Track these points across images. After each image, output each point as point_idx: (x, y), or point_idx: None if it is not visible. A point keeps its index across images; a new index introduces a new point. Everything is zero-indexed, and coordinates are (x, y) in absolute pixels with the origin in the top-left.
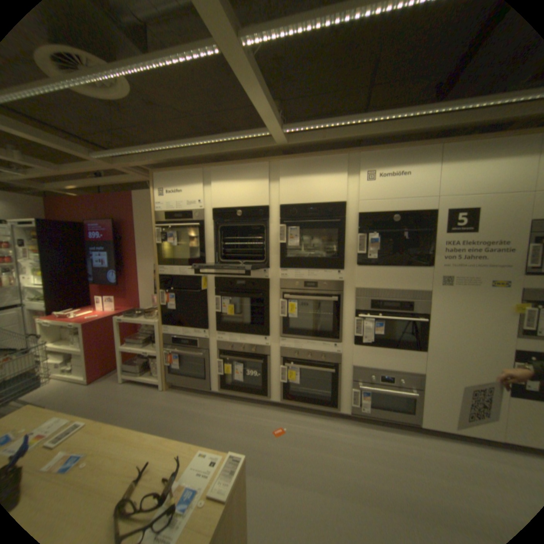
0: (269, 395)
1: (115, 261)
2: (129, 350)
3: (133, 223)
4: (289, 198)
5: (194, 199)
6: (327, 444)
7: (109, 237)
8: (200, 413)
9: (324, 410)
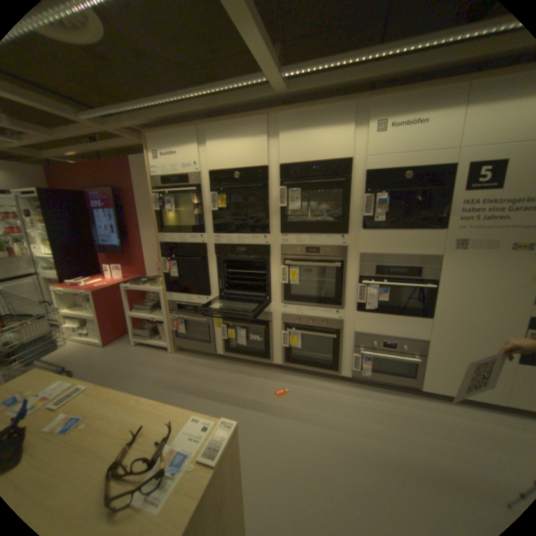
0: (271, 358)
1: (118, 230)
2: (138, 315)
3: (132, 190)
4: (289, 156)
5: (189, 161)
6: (327, 404)
7: (110, 205)
8: (206, 373)
9: (325, 372)
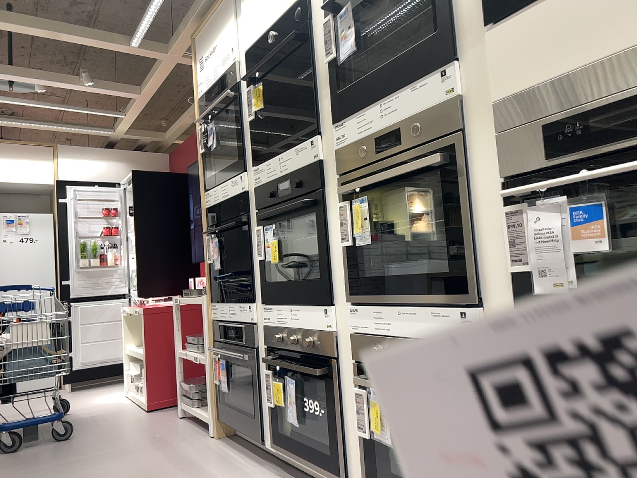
0: (349, 472)
1: None
2: (187, 352)
3: None
4: None
5: (227, 50)
6: None
7: None
8: None
9: None
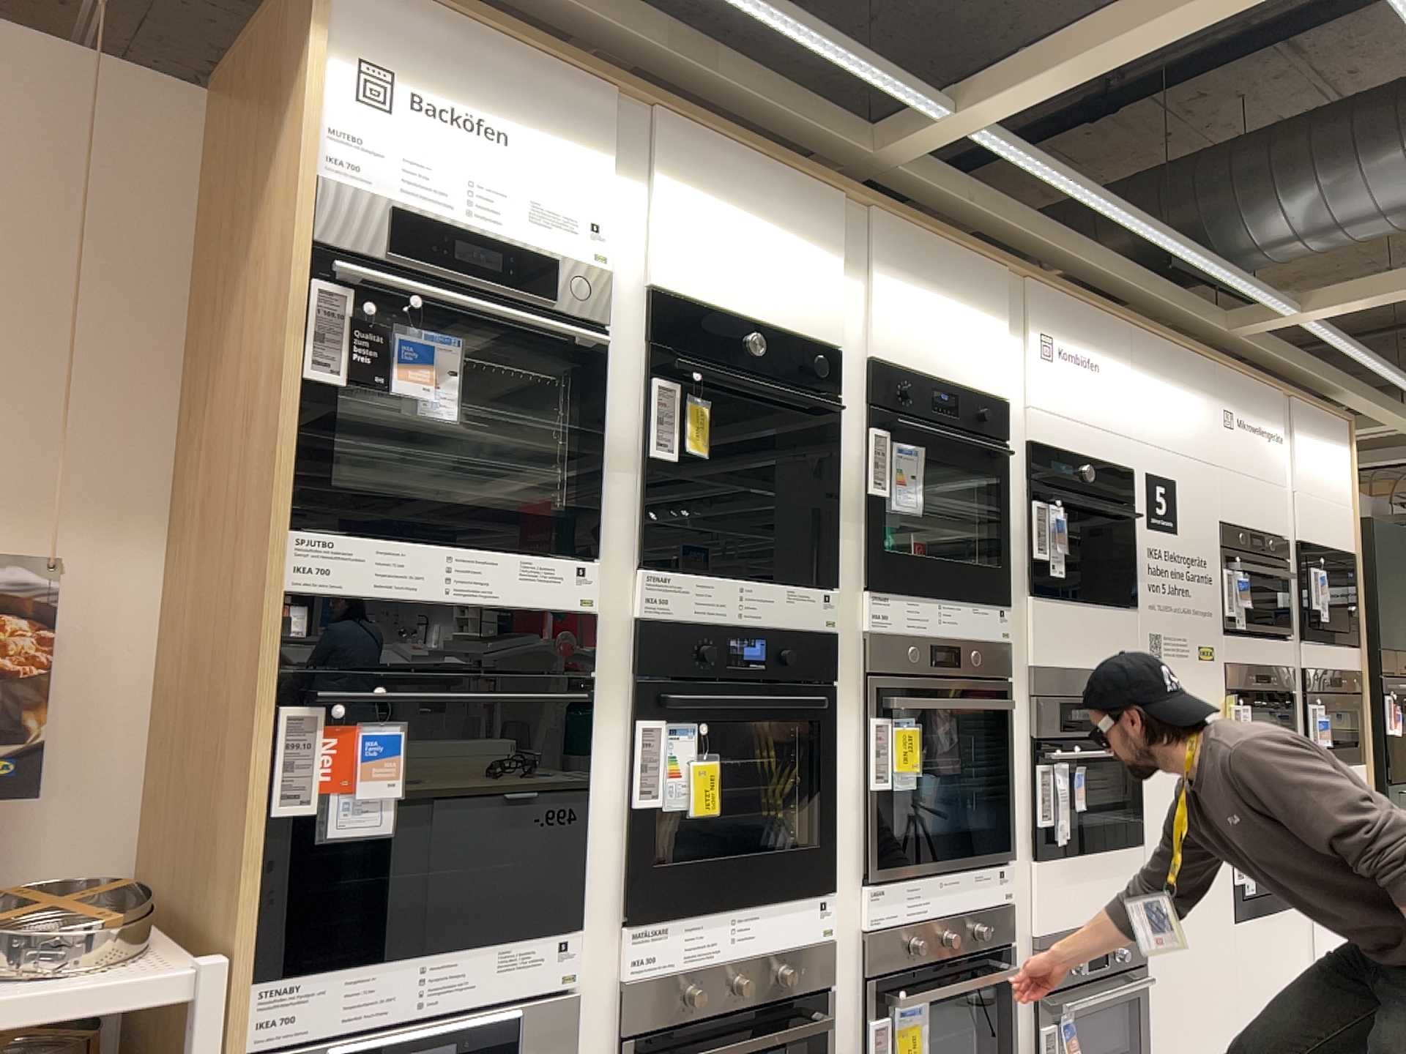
0: None
1: None
2: None
3: None
4: (889, 345)
5: (579, 217)
6: None
7: None
8: None
9: None
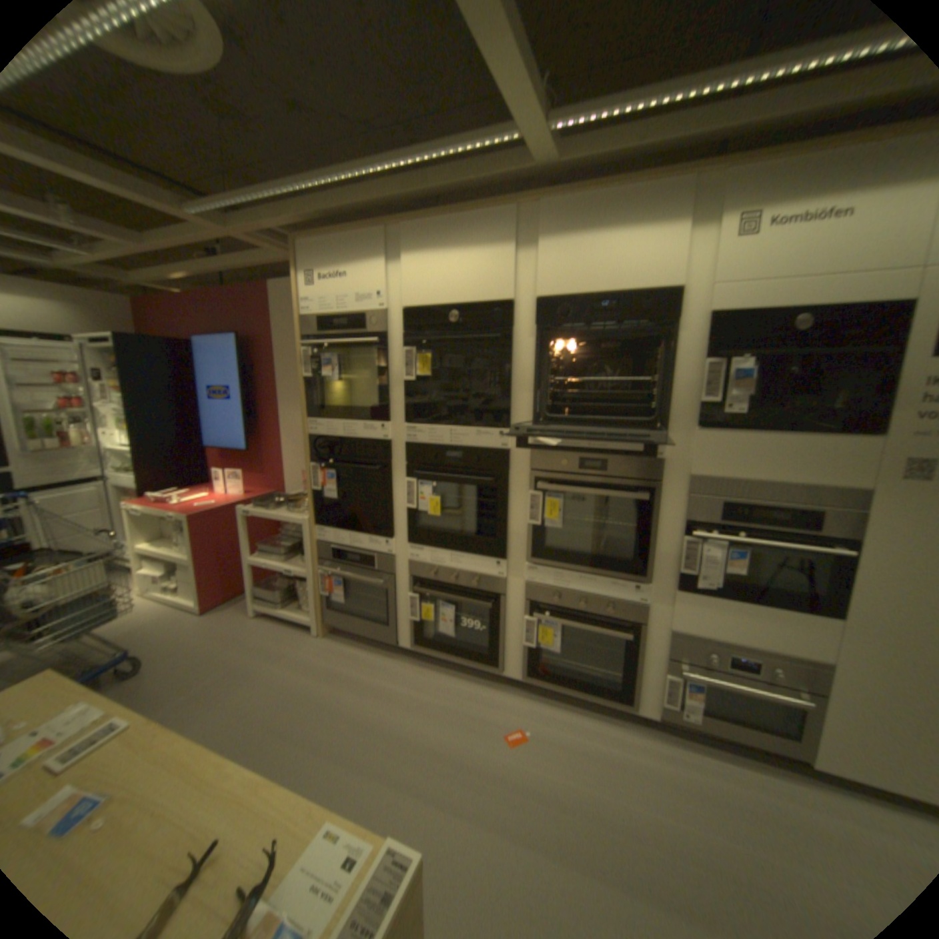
0: (503, 664)
1: (243, 408)
2: (265, 562)
3: (272, 340)
4: (557, 282)
5: (369, 289)
6: (609, 774)
7: (233, 364)
8: (378, 683)
9: (607, 705)
